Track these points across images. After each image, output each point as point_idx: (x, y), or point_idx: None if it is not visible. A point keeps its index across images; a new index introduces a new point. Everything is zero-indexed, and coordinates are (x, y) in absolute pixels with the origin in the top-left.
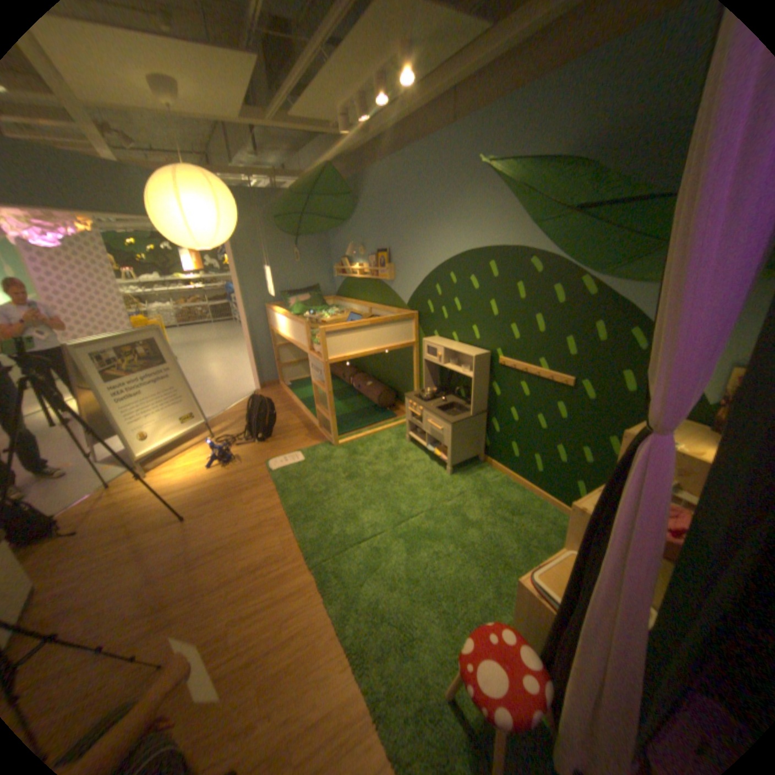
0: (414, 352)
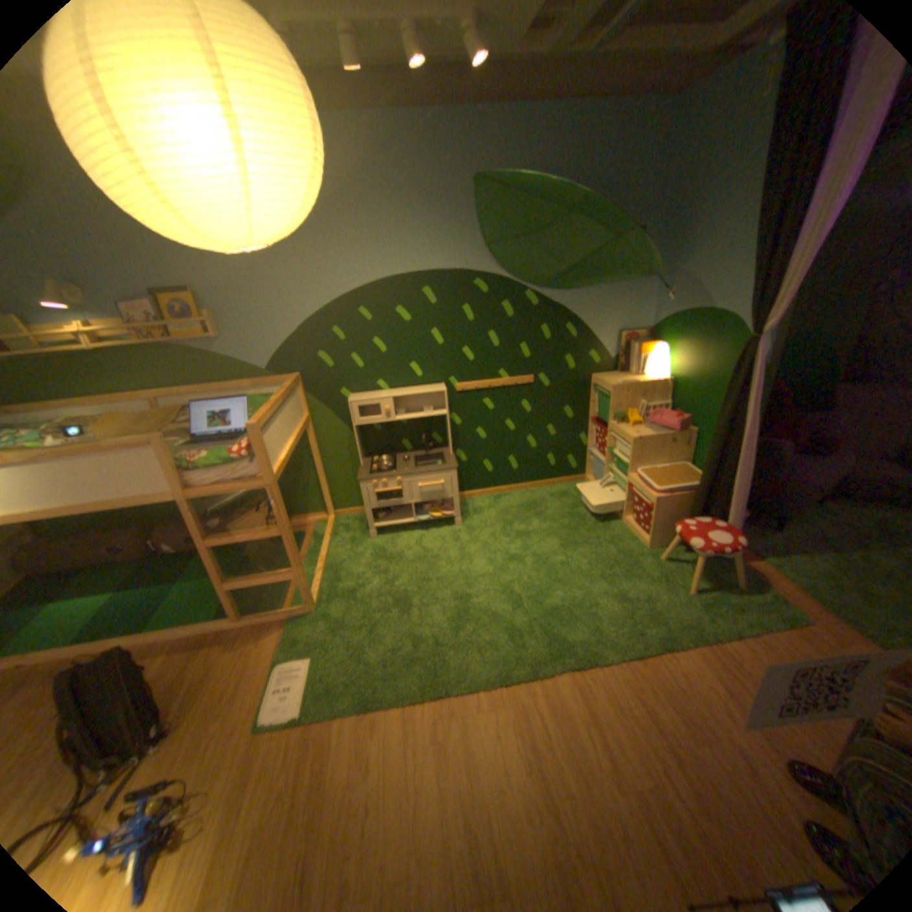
0: (310, 430)
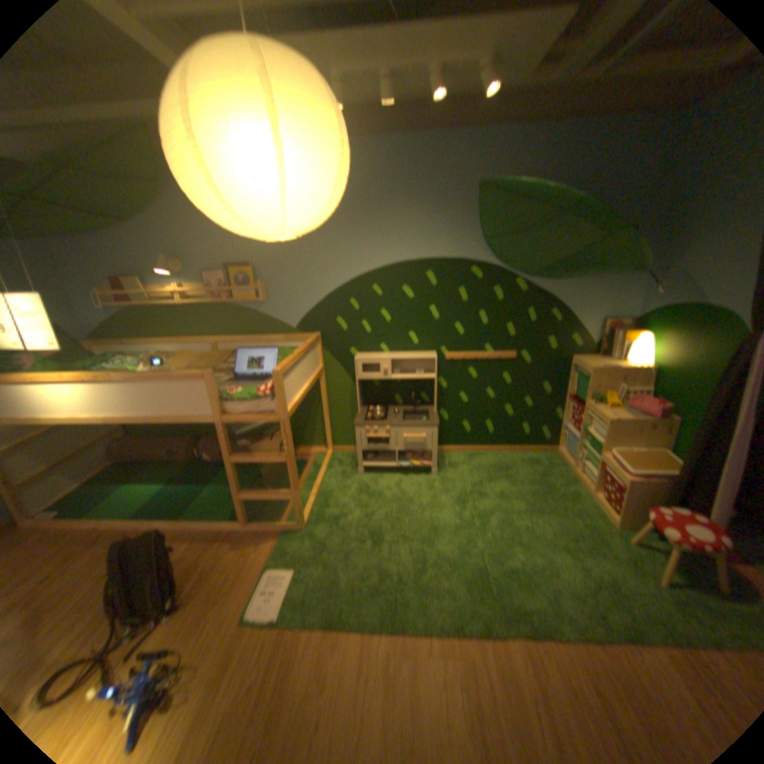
0: (322, 378)
